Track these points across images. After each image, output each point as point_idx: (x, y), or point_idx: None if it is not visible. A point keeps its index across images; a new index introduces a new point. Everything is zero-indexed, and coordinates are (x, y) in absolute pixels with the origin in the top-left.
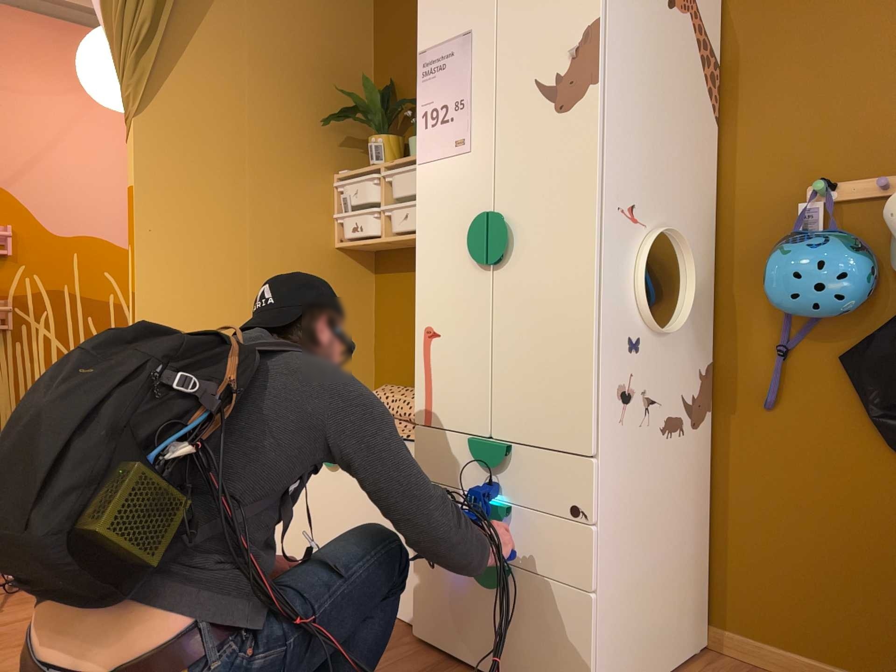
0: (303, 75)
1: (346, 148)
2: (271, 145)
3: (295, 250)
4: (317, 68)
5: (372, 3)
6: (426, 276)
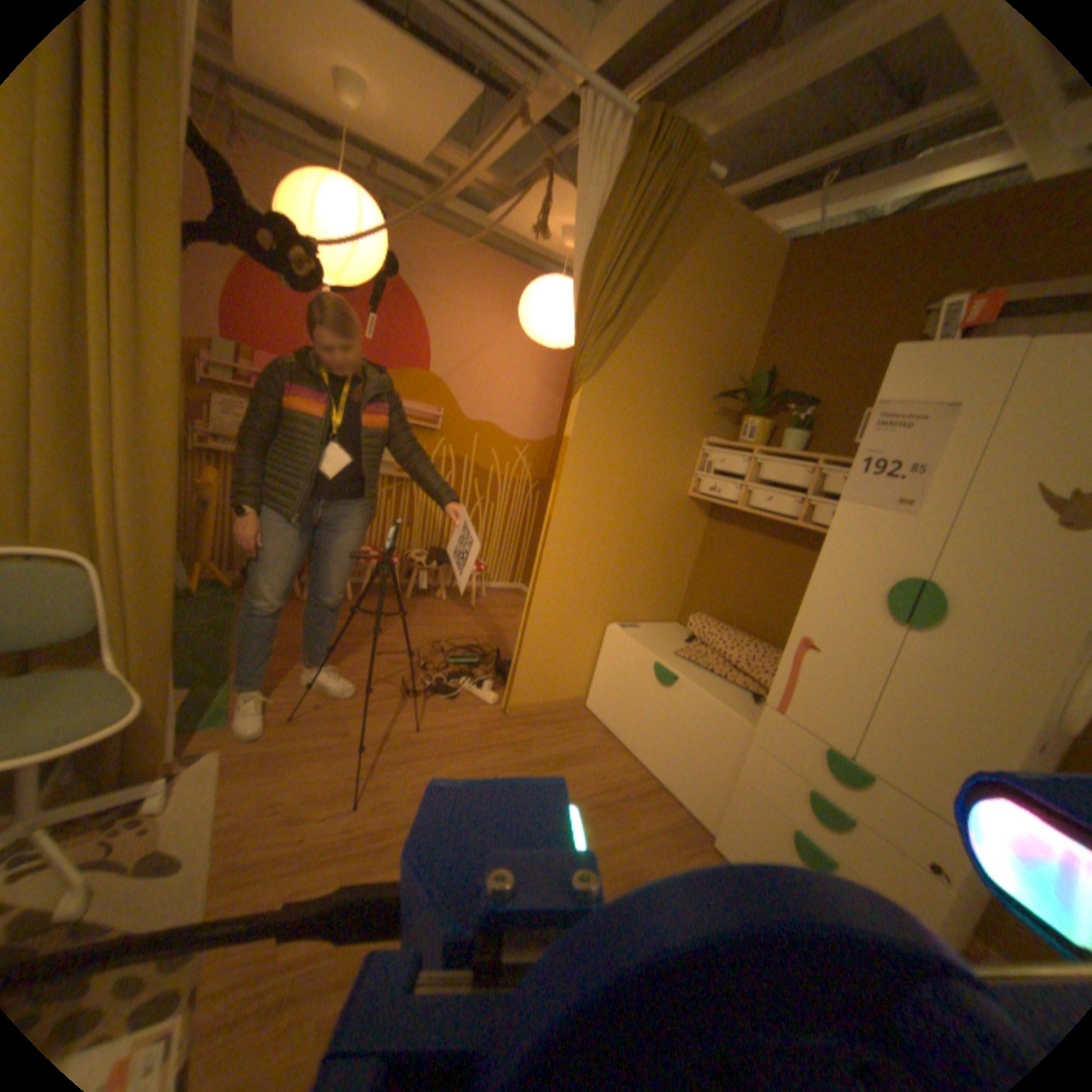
0: (705, 353)
1: (718, 416)
2: (668, 410)
3: (661, 495)
4: (717, 346)
5: (775, 290)
6: (819, 597)
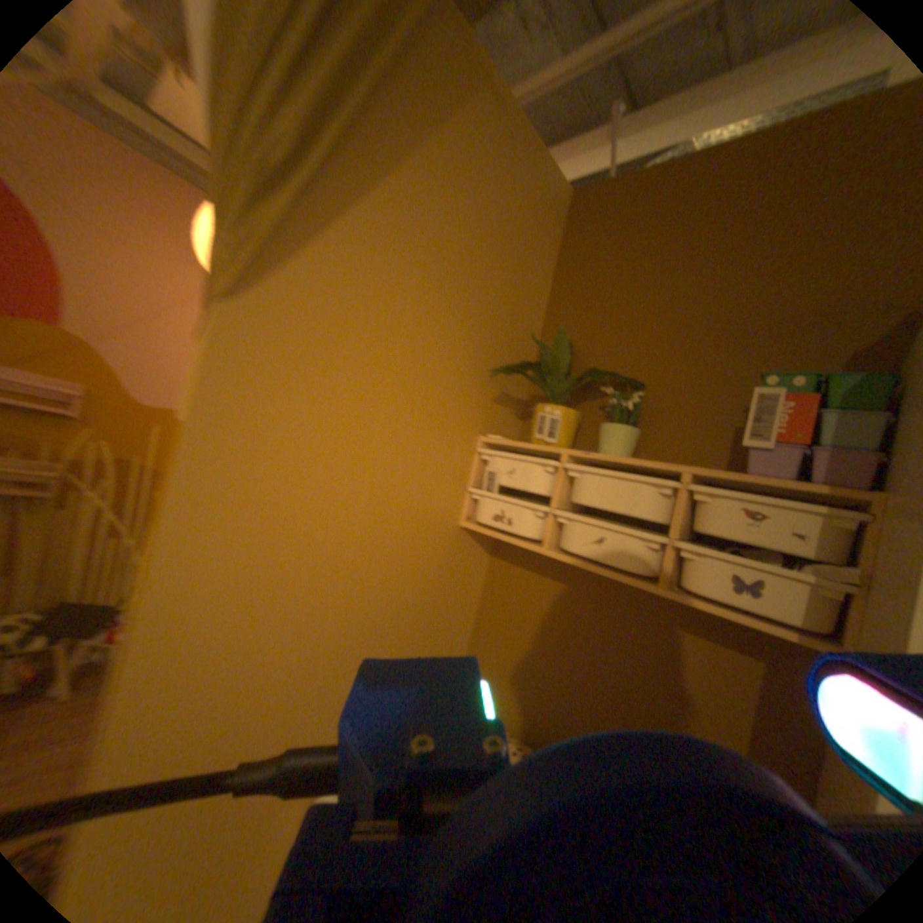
0: (479, 308)
1: (500, 406)
2: (424, 389)
3: (418, 532)
4: (495, 302)
5: (560, 248)
6: None
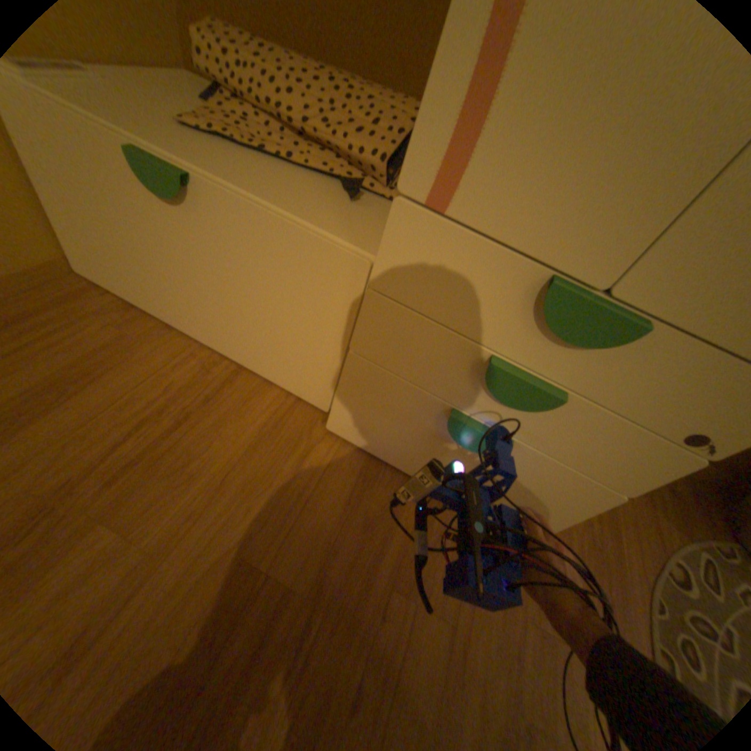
0: None
1: None
2: None
3: None
4: None
5: None
6: None
